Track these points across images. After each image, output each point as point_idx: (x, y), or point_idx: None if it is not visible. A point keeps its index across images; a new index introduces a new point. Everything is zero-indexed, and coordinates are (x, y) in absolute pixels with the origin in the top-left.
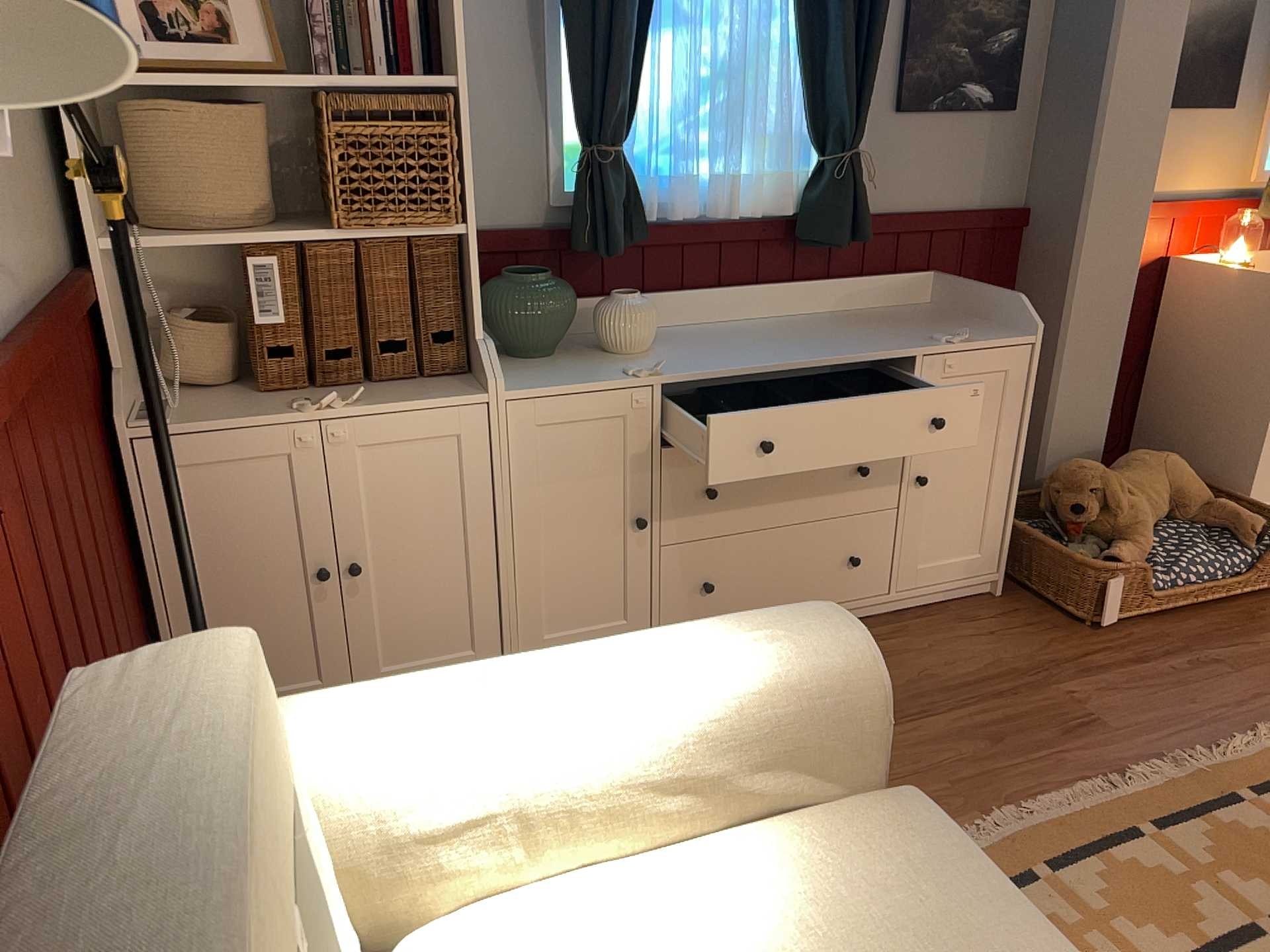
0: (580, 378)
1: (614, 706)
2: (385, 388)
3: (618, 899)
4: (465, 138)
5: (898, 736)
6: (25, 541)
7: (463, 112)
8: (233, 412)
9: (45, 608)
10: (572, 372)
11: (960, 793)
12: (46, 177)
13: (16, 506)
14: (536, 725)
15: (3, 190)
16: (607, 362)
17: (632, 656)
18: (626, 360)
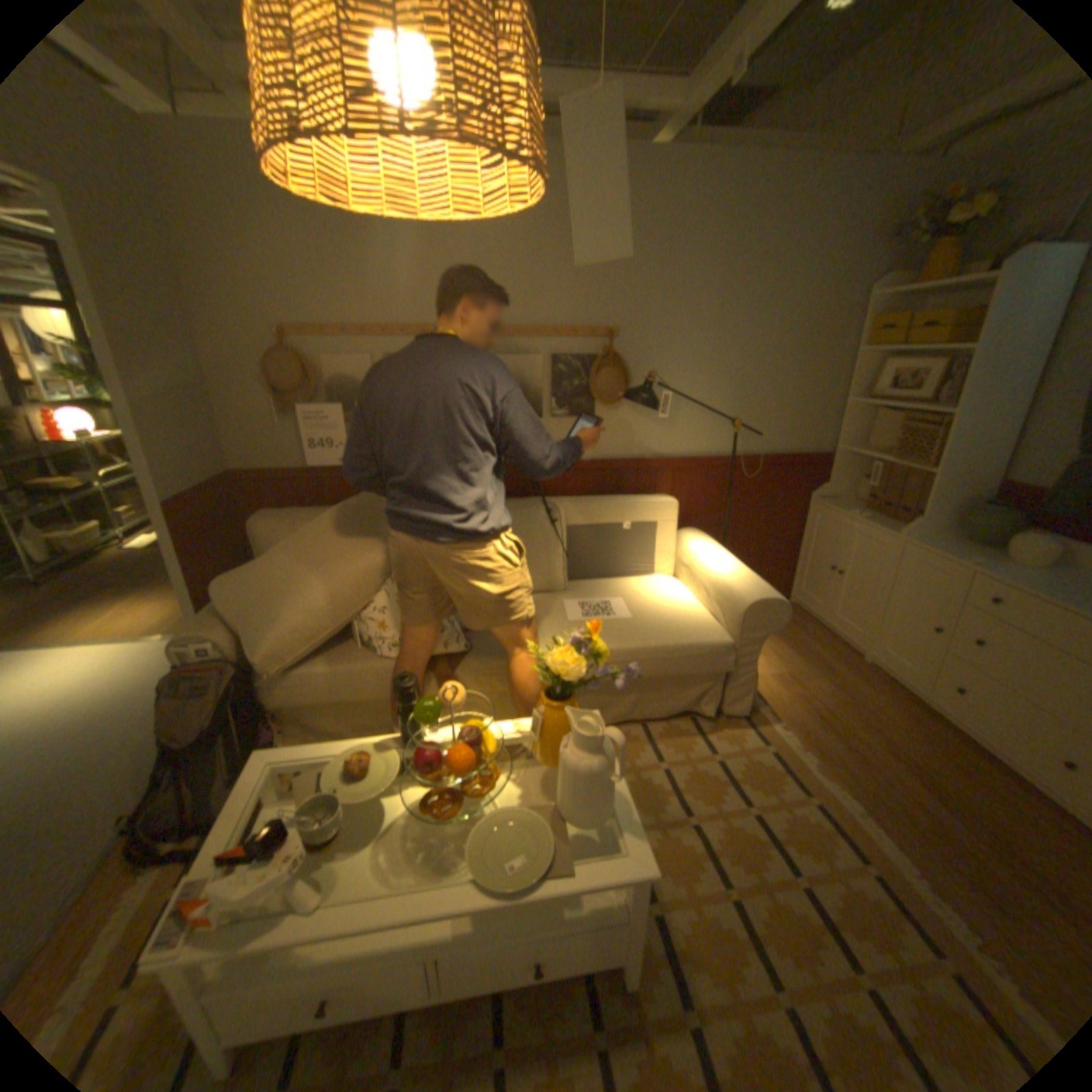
0: (948, 551)
1: (714, 567)
2: (892, 522)
3: (682, 595)
4: (959, 434)
5: (914, 788)
6: (721, 493)
7: (963, 423)
8: (842, 506)
9: (720, 508)
10: (957, 550)
11: (870, 797)
12: (830, 424)
13: (722, 485)
14: (705, 559)
15: (784, 425)
16: (989, 557)
17: (733, 567)
18: (1001, 562)
